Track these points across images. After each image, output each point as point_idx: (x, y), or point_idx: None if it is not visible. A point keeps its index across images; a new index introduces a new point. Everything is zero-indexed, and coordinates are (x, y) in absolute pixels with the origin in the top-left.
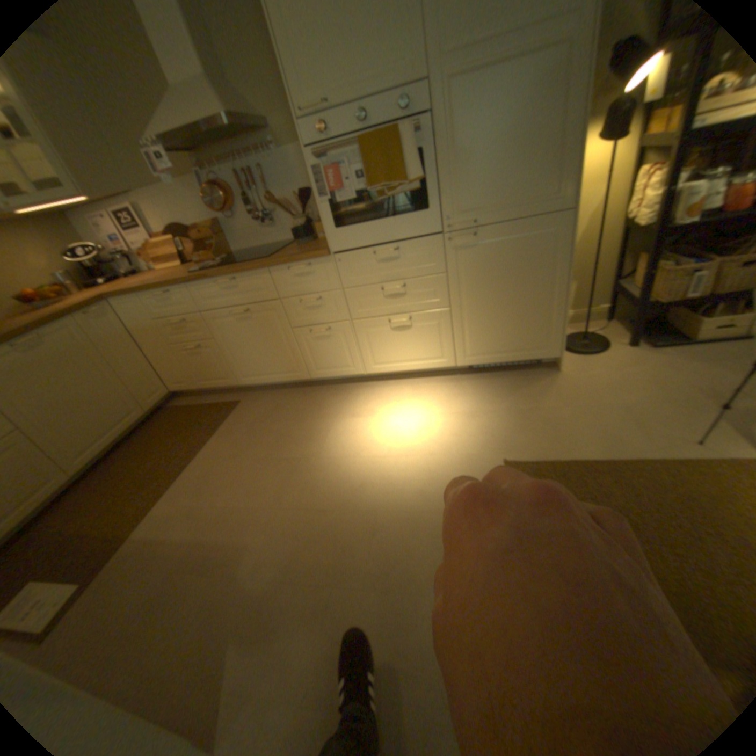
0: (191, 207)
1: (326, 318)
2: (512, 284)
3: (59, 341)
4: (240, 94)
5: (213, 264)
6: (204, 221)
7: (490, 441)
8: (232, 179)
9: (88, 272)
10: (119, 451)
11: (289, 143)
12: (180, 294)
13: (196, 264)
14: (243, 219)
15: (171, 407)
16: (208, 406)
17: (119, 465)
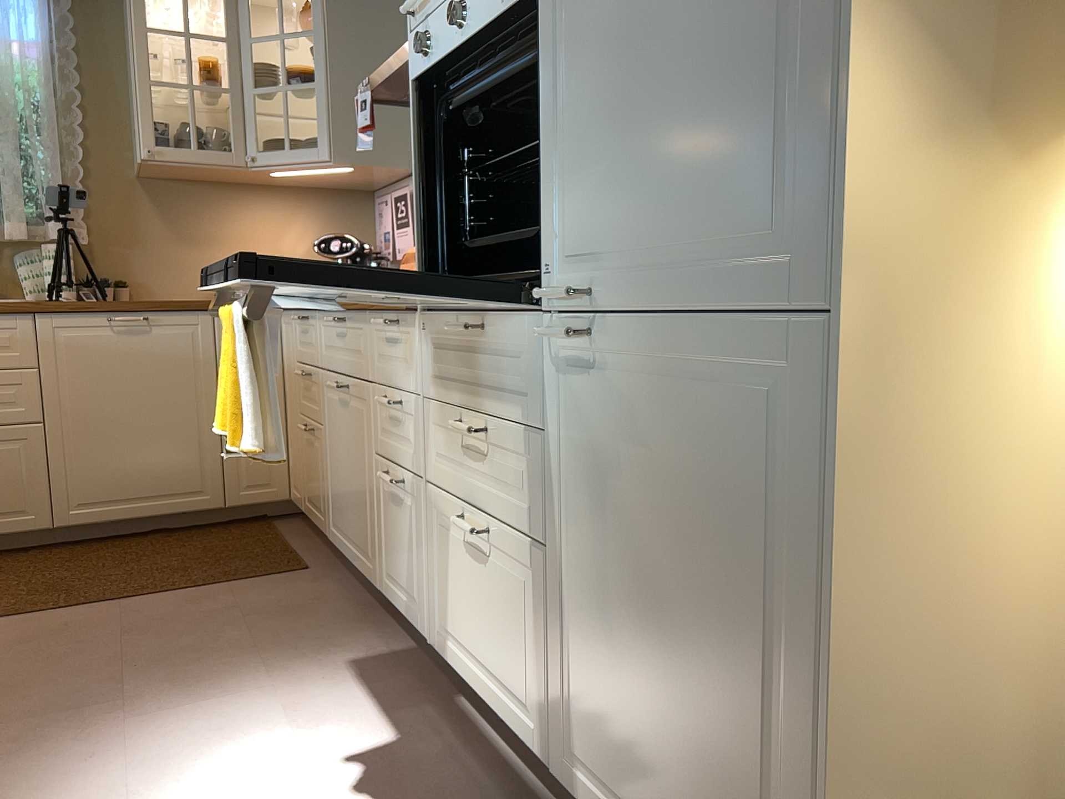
0: None
1: (404, 459)
2: (675, 565)
3: (172, 342)
4: None
5: None
6: None
7: None
8: None
9: None
10: (141, 541)
11: None
12: (314, 330)
13: None
14: None
15: (269, 525)
16: (282, 550)
17: (105, 555)
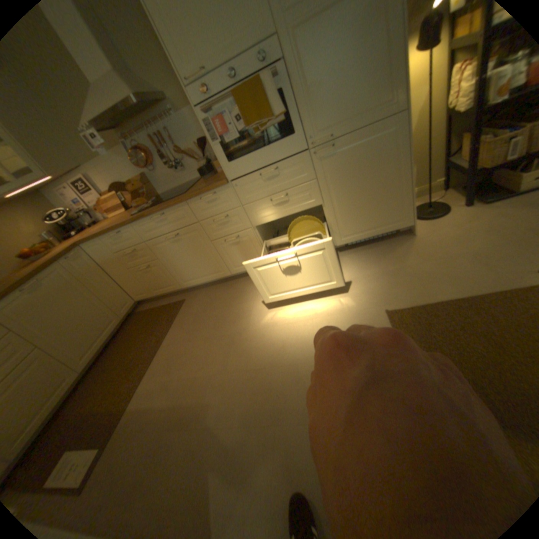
0: (126, 169)
1: (235, 229)
2: (369, 177)
3: (54, 281)
4: (143, 79)
5: (148, 206)
6: (136, 176)
7: (373, 298)
8: (150, 142)
9: (65, 229)
10: (110, 349)
11: (185, 107)
12: (130, 232)
13: (137, 208)
14: (163, 170)
15: (139, 312)
16: (164, 307)
17: (112, 359)
